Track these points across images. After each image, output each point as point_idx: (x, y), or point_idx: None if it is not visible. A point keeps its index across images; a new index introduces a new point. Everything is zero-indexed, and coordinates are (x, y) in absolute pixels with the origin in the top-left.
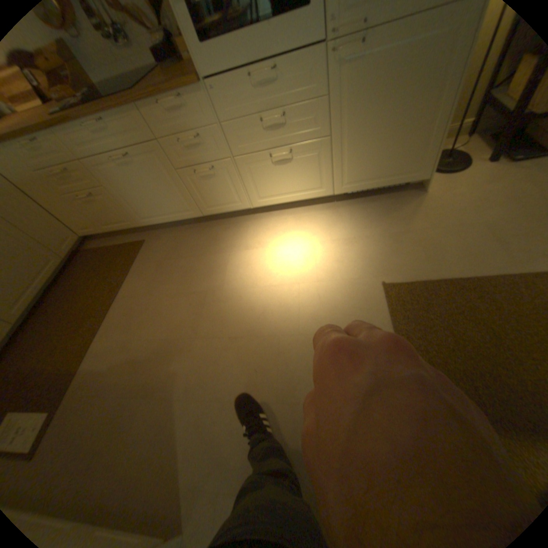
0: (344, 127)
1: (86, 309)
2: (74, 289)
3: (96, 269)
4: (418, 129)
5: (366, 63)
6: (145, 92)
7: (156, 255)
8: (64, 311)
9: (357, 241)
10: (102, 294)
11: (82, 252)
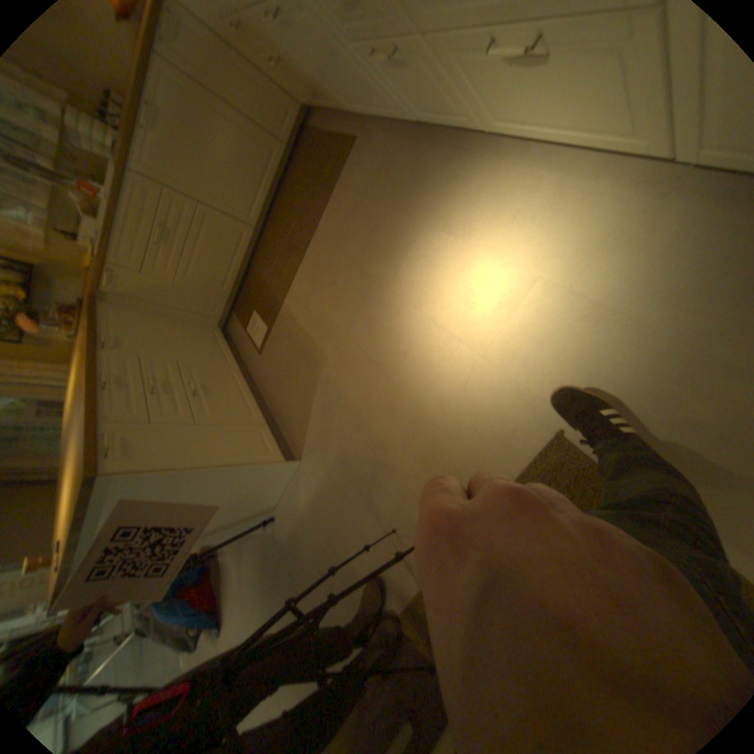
0: None
1: (297, 232)
2: (294, 194)
3: (311, 171)
4: None
5: None
6: None
7: (359, 176)
8: (286, 223)
9: (614, 320)
10: (309, 218)
11: (307, 128)
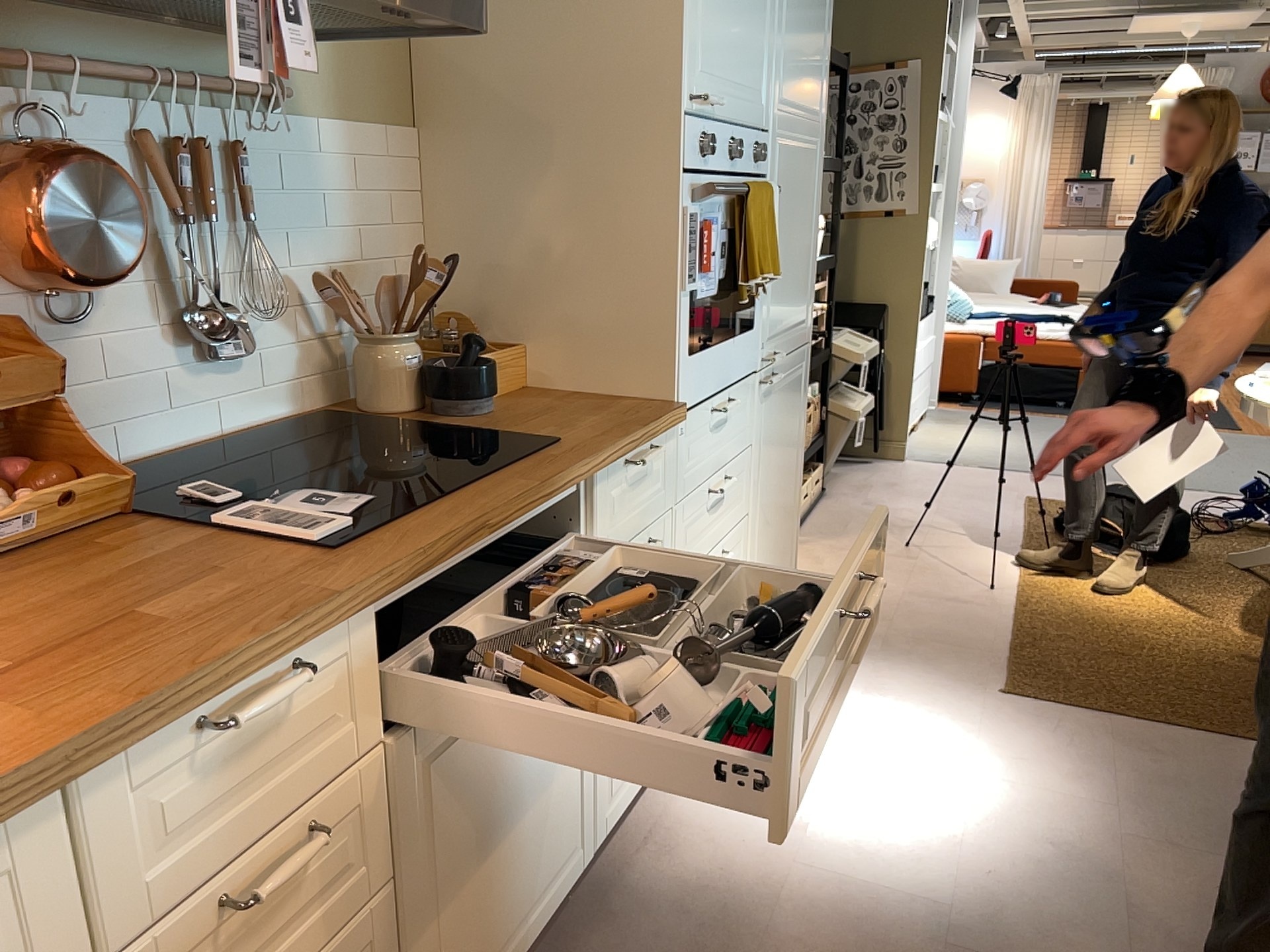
0: (758, 496)
1: None
2: None
3: None
4: (791, 491)
5: (773, 403)
6: (632, 440)
7: None
8: None
9: (876, 683)
10: None
11: None
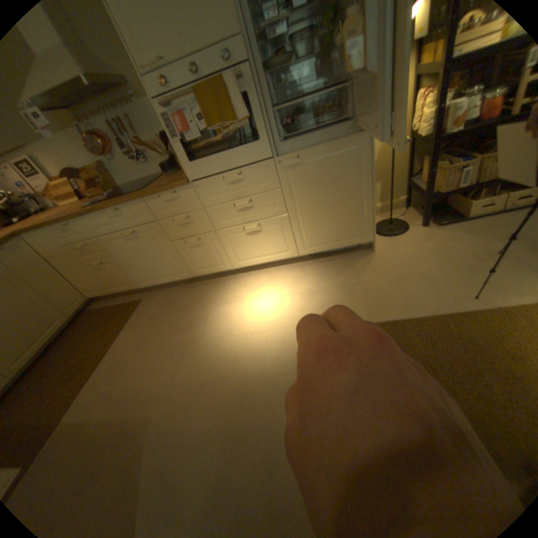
0: (297, 207)
1: (79, 363)
2: (72, 345)
3: (95, 326)
4: (352, 207)
5: (304, 168)
6: (151, 191)
7: (149, 312)
8: (60, 365)
9: (318, 292)
10: (96, 348)
11: (86, 312)
